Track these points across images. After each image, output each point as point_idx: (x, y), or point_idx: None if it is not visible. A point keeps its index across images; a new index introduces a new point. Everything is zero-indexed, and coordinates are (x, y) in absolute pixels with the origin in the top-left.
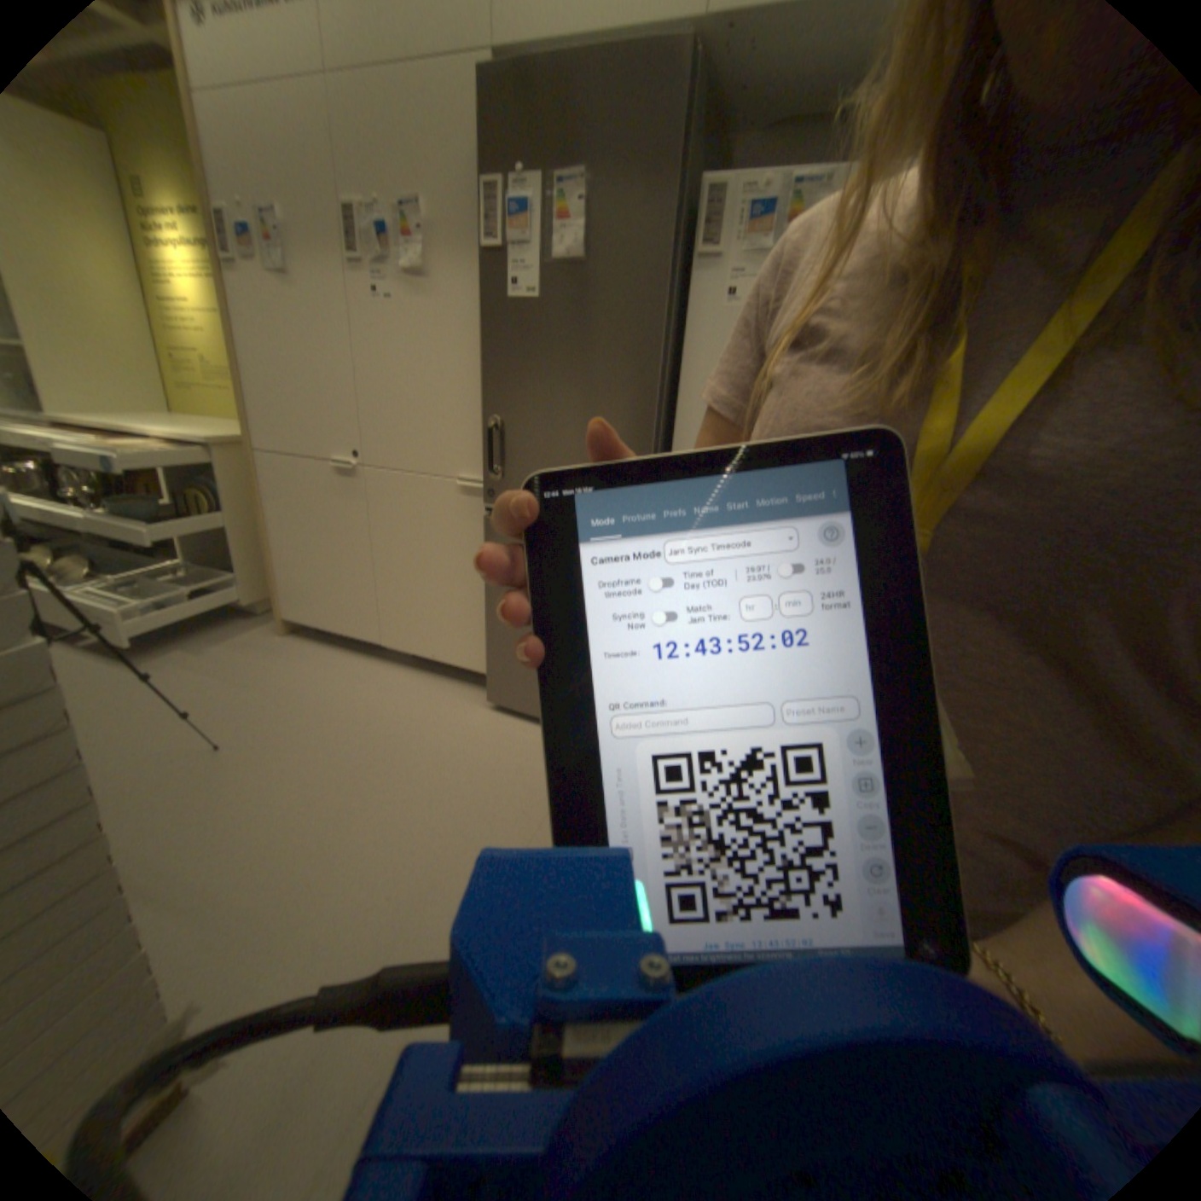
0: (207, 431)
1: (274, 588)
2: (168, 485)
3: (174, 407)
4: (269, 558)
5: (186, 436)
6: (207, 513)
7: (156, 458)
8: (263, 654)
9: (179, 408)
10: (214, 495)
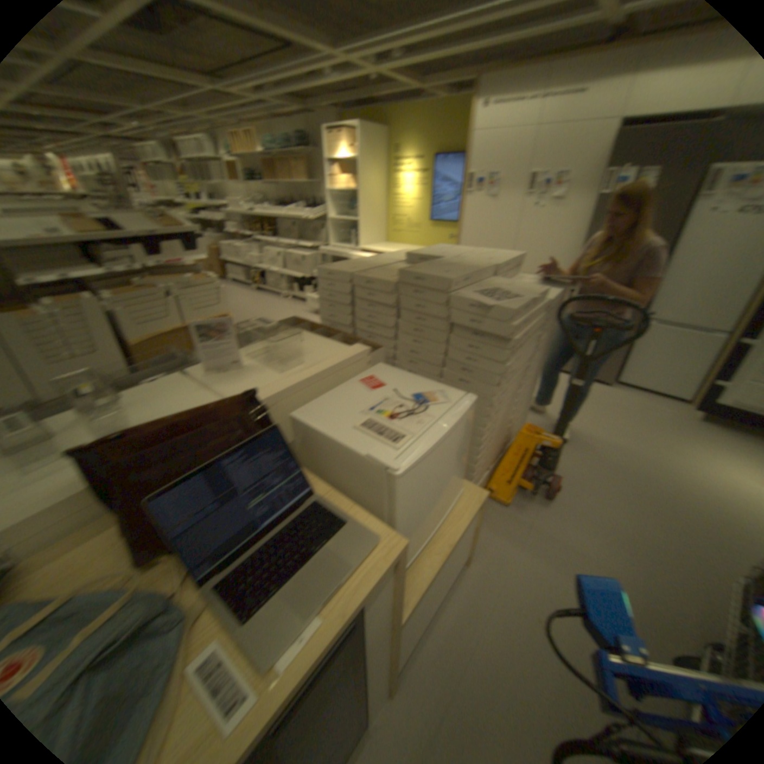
0: None
1: None
2: None
3: (391, 240)
4: None
5: None
6: None
7: None
8: None
9: (393, 240)
10: None
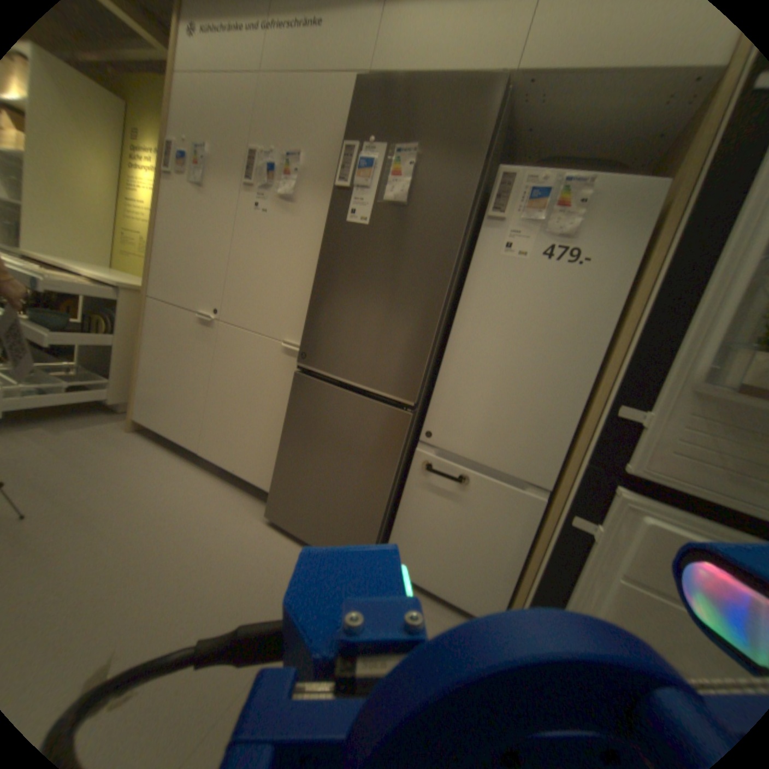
0: (123, 281)
1: (132, 397)
2: (84, 311)
3: (114, 267)
4: (135, 375)
5: (105, 280)
6: (103, 335)
7: (79, 290)
8: (106, 445)
9: (118, 268)
10: (113, 324)
